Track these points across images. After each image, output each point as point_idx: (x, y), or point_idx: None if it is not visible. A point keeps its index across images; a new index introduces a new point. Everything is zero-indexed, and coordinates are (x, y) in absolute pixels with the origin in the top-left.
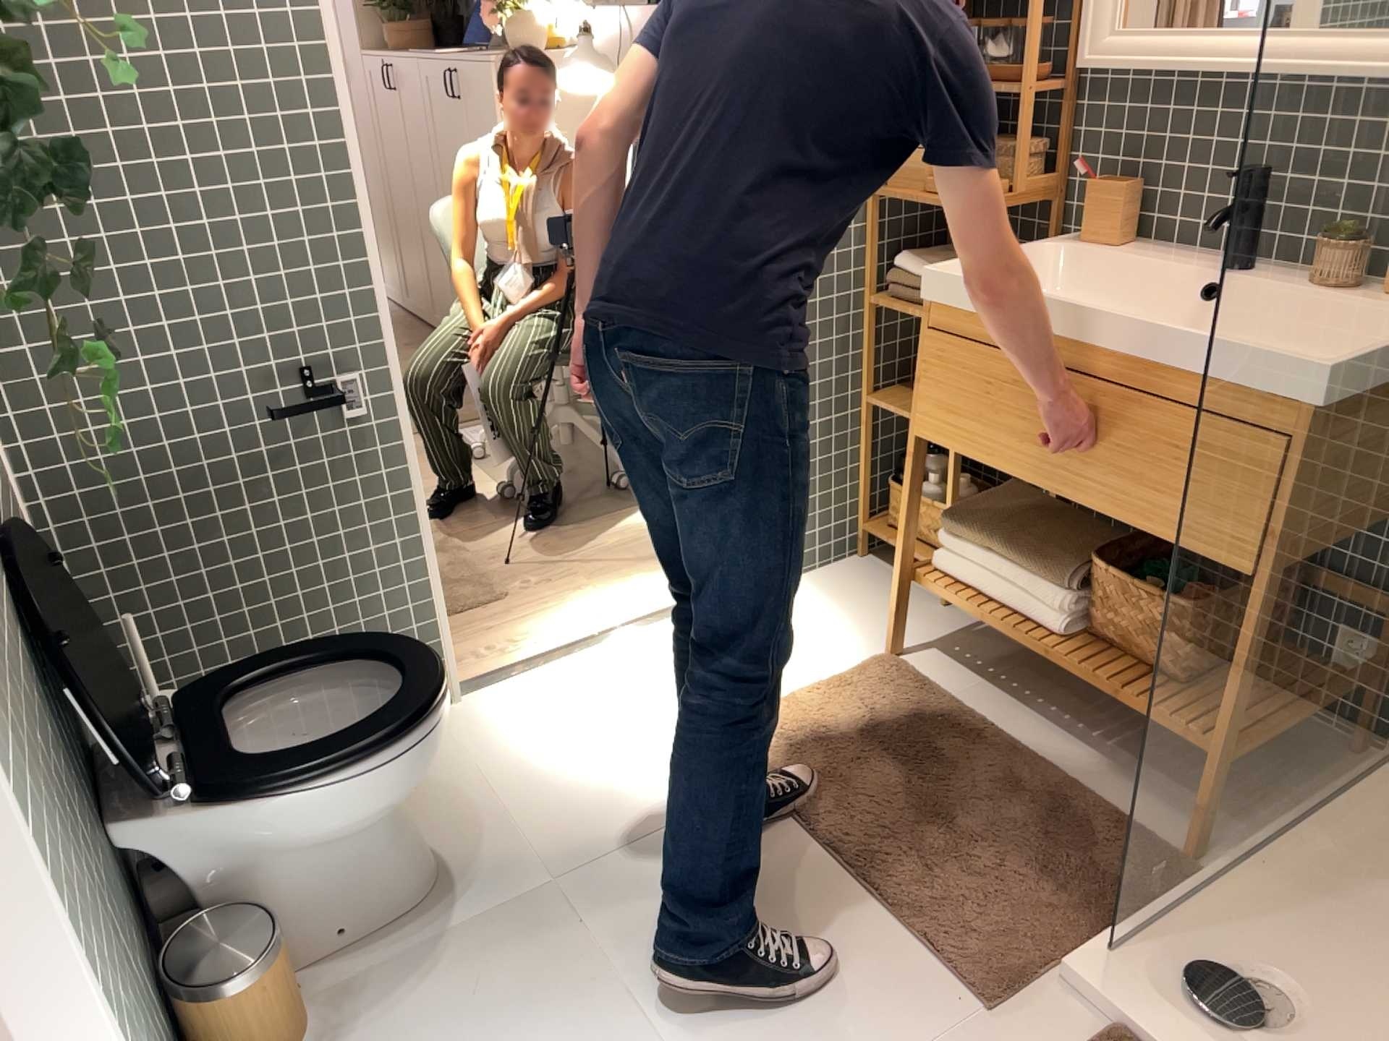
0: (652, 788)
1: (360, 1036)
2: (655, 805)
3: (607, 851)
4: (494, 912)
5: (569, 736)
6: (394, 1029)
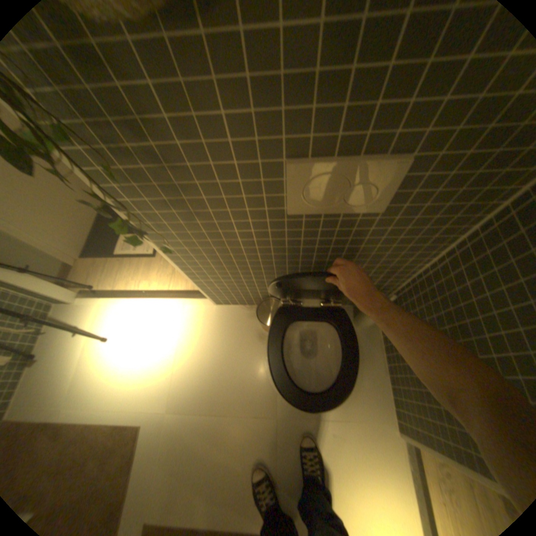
0: (299, 489)
1: (257, 345)
2: (289, 483)
3: (278, 448)
4: (275, 396)
5: (351, 475)
6: (254, 353)
